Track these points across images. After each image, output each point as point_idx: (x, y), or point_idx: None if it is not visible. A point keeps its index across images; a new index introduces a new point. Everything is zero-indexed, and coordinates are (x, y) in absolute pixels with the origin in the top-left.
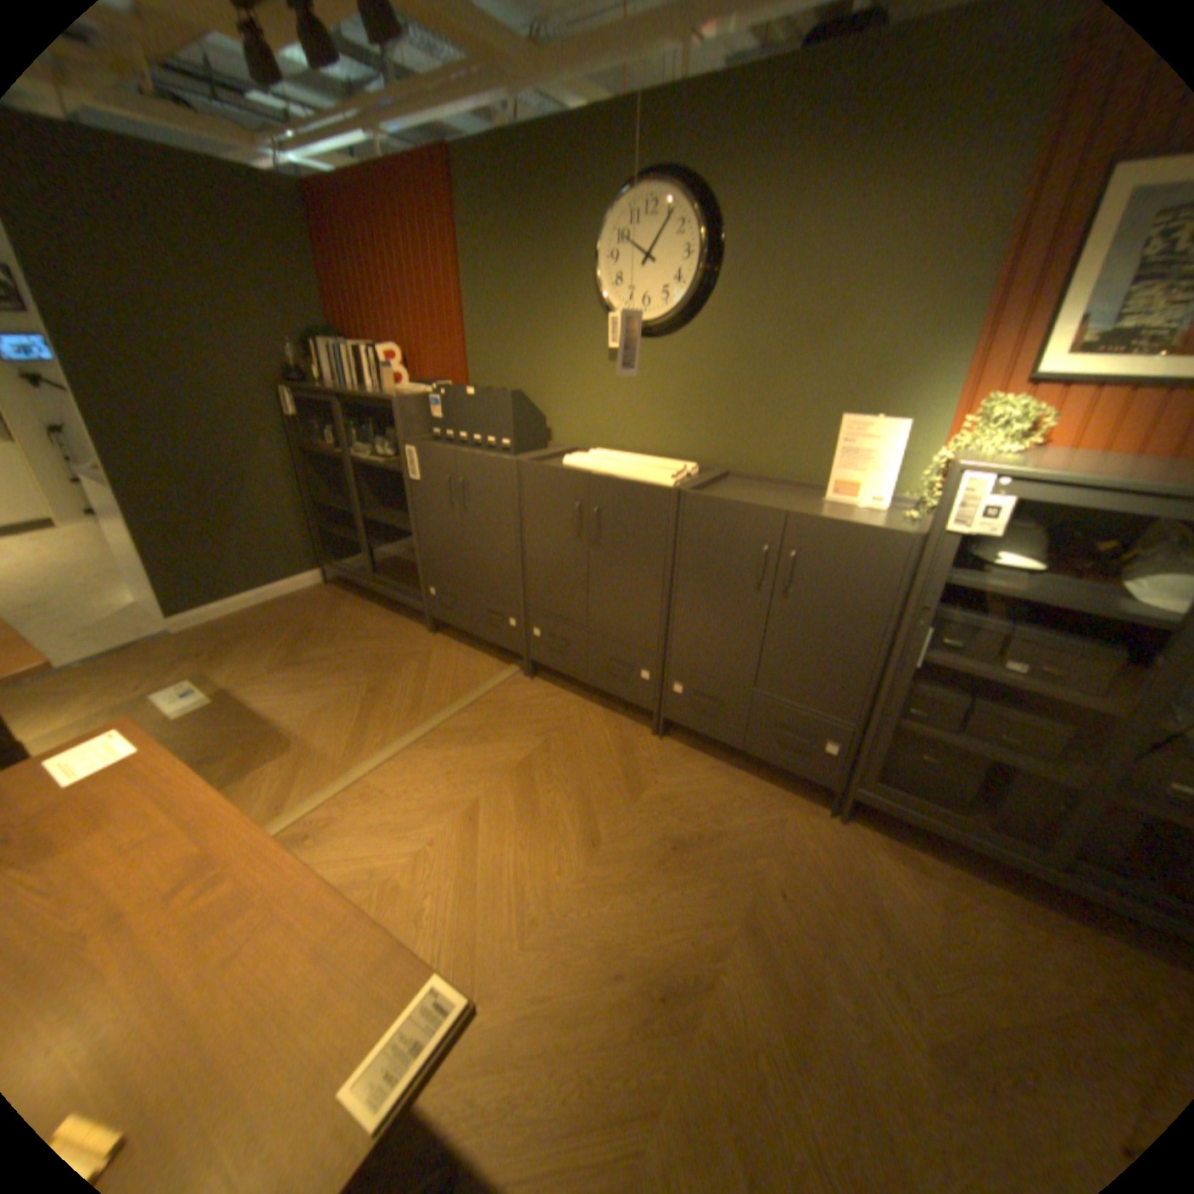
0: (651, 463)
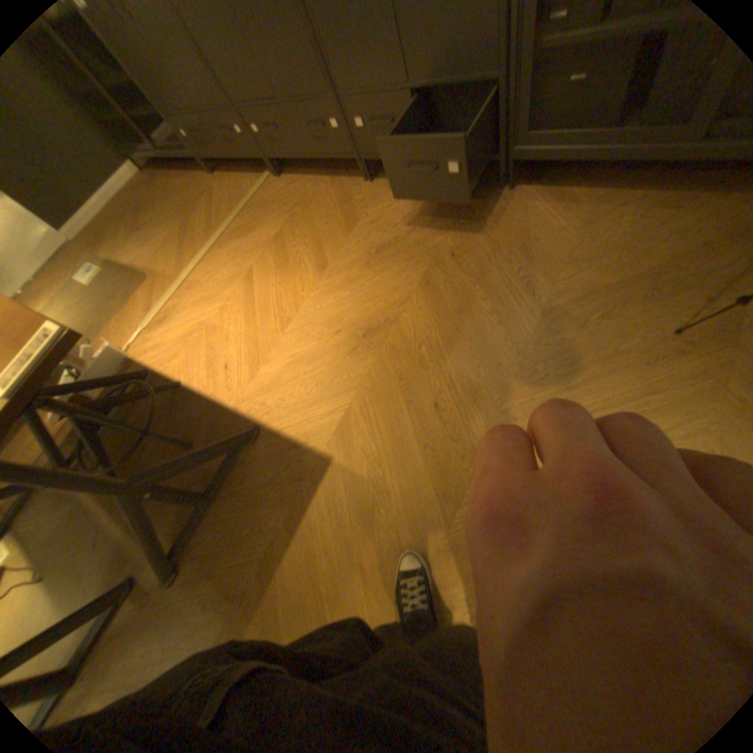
0: None
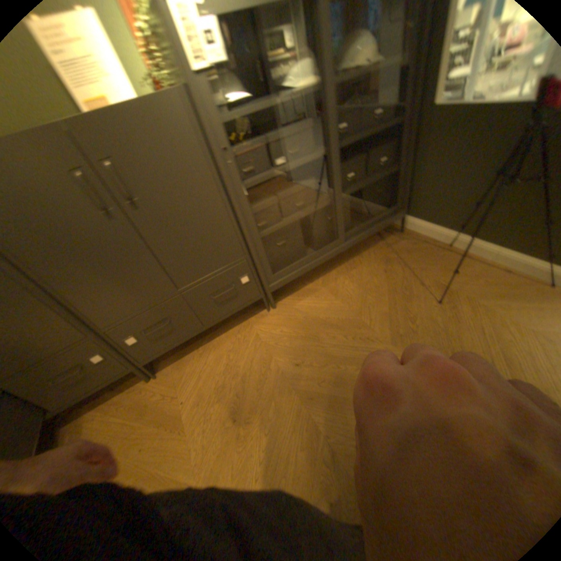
0: None
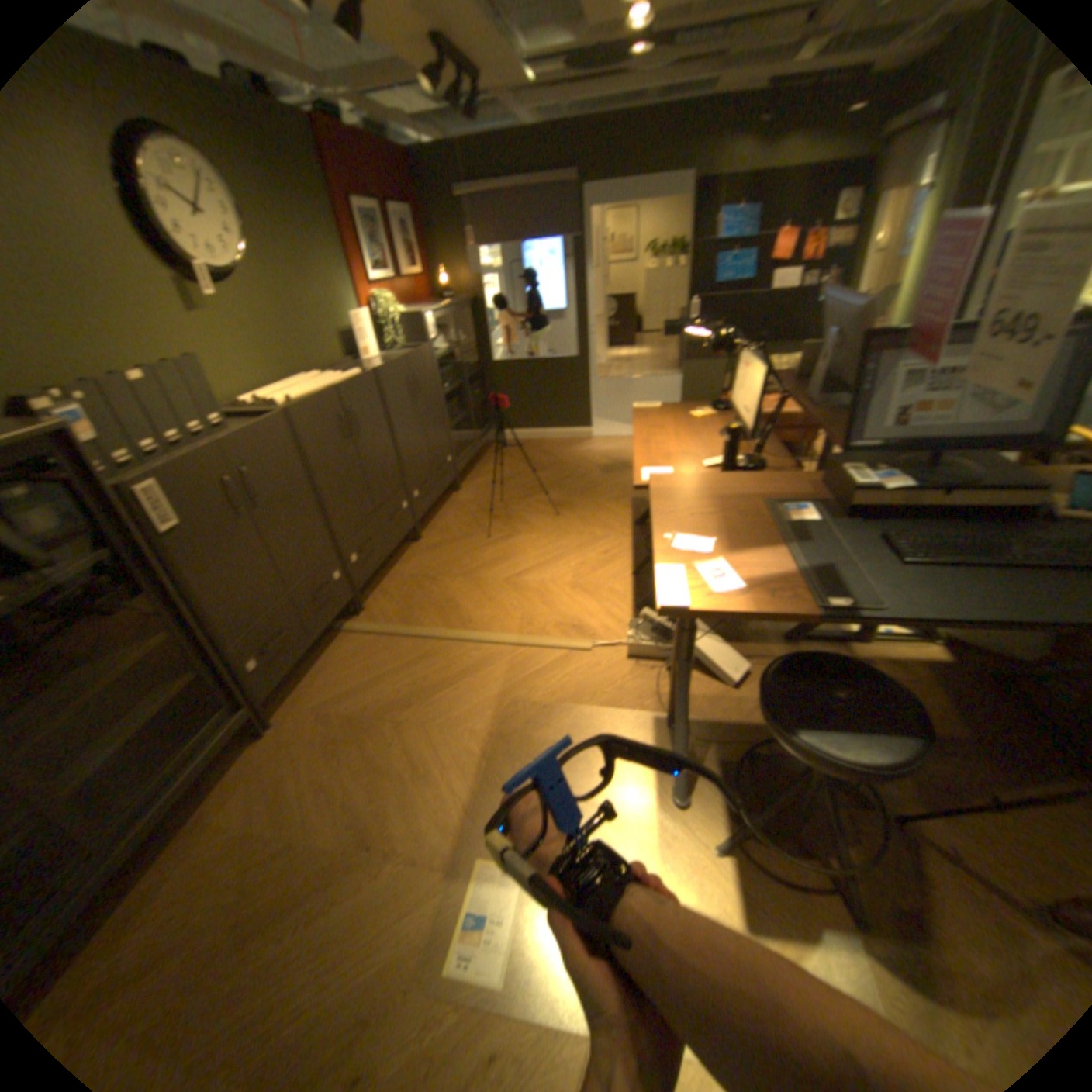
0: (301, 380)
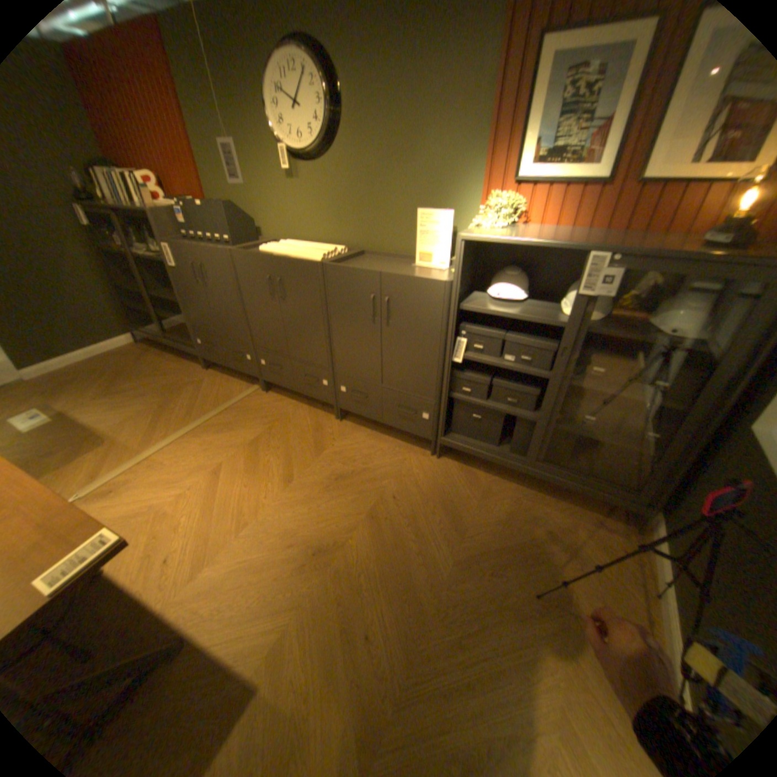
0: (316, 247)
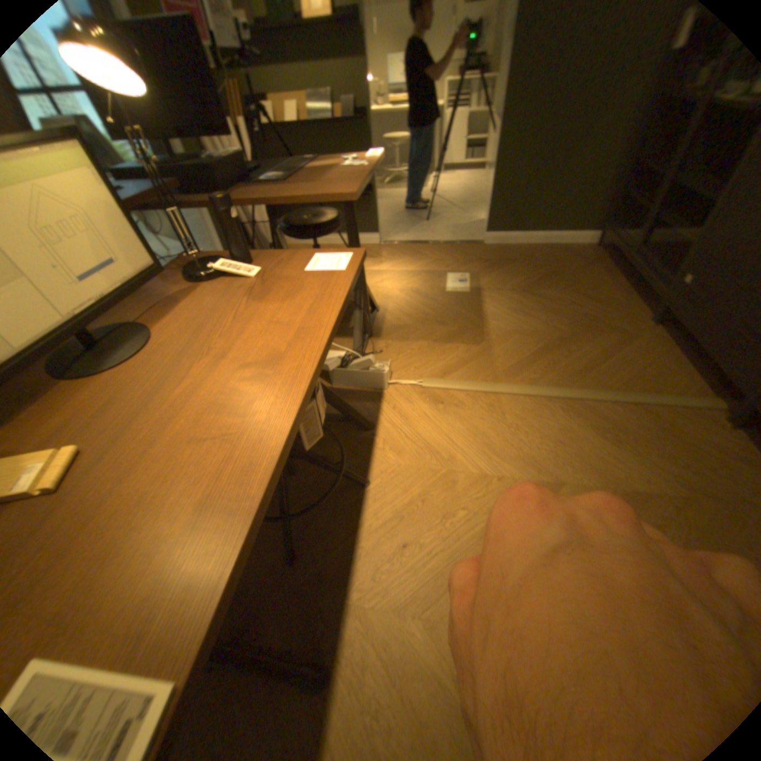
0: None
